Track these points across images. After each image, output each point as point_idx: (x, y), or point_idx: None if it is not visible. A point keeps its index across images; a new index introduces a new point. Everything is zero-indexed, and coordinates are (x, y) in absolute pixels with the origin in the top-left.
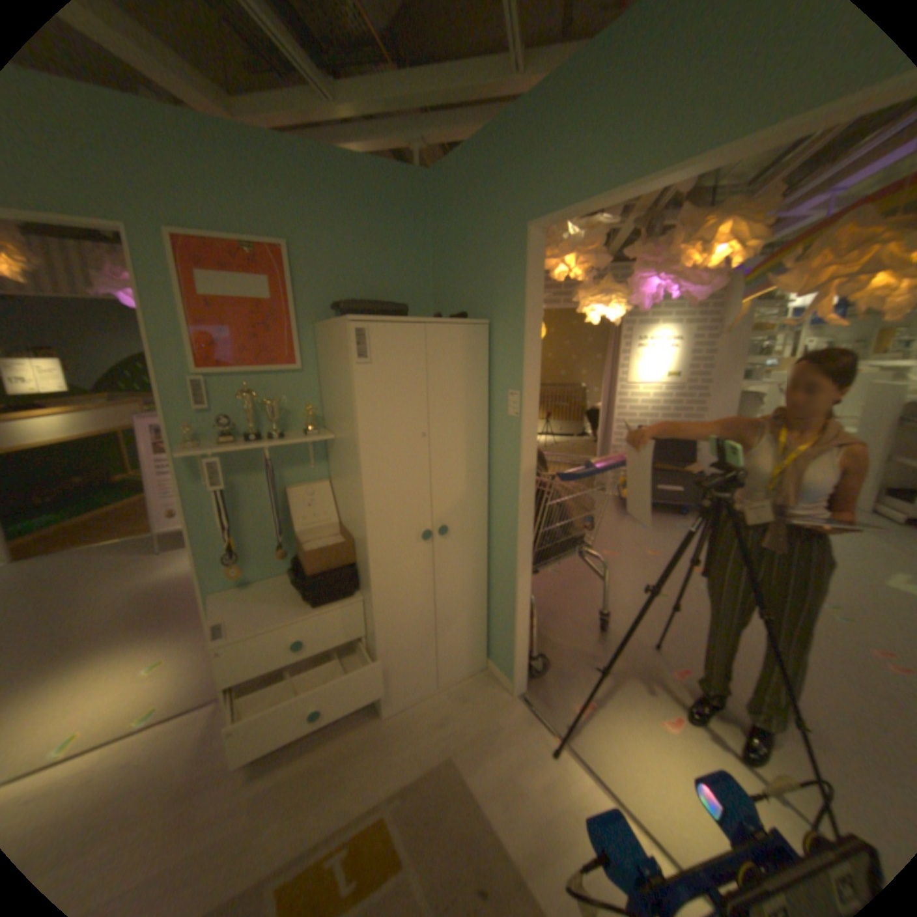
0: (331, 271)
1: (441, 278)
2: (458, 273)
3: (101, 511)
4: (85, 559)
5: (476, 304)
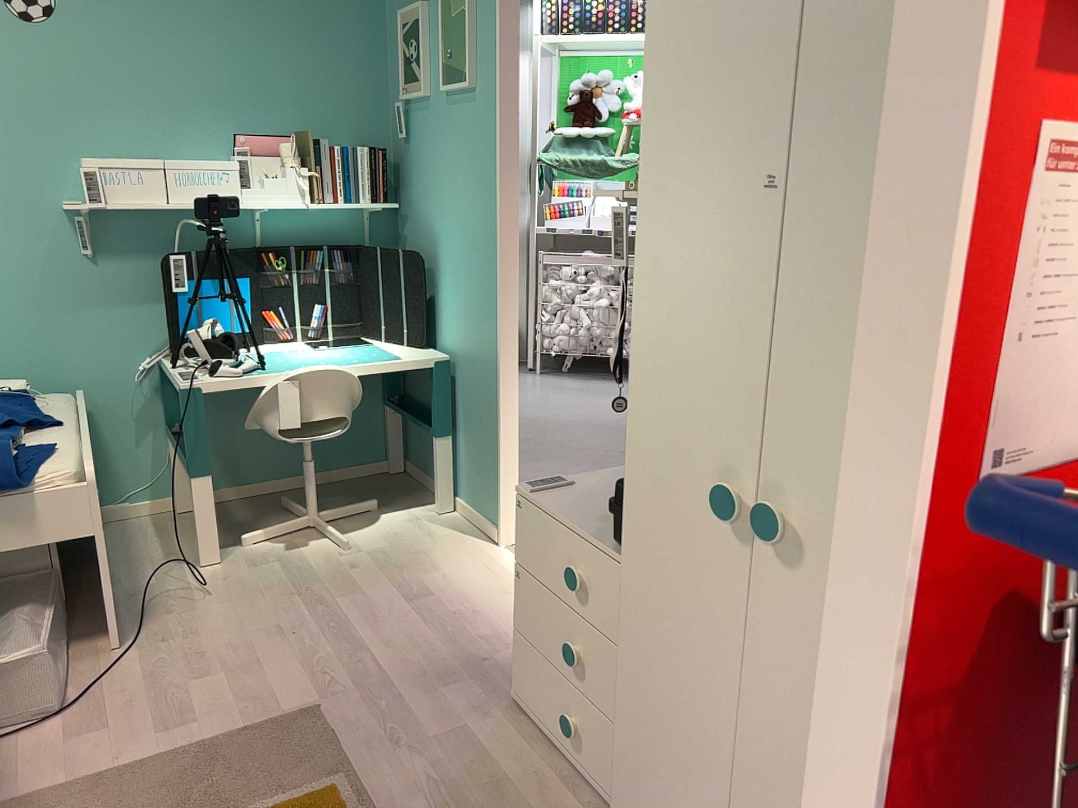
0: None
1: None
2: None
3: None
4: None
5: None
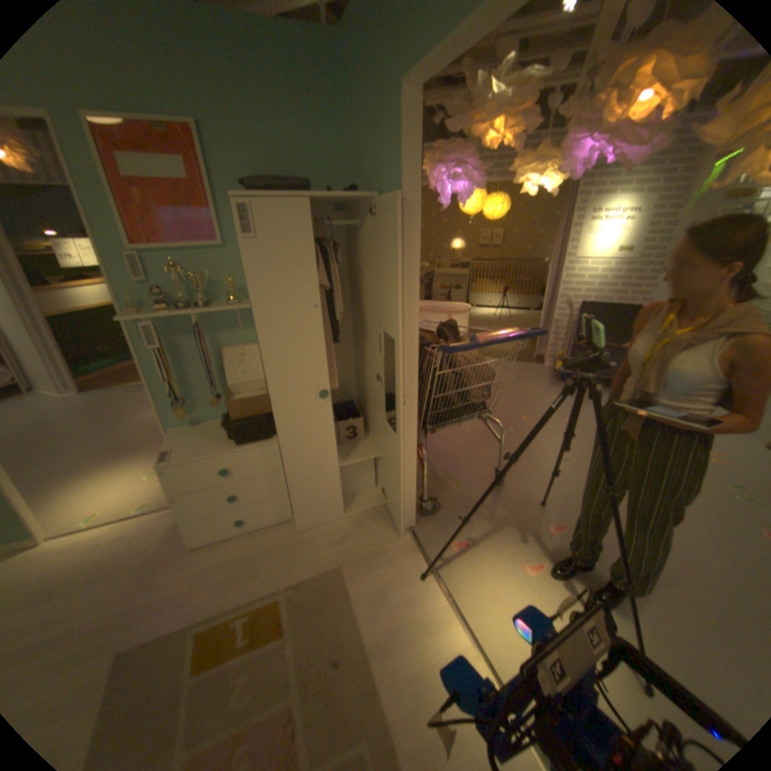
0: (241, 148)
1: (350, 150)
2: (359, 143)
3: None
4: (122, 394)
5: (371, 176)
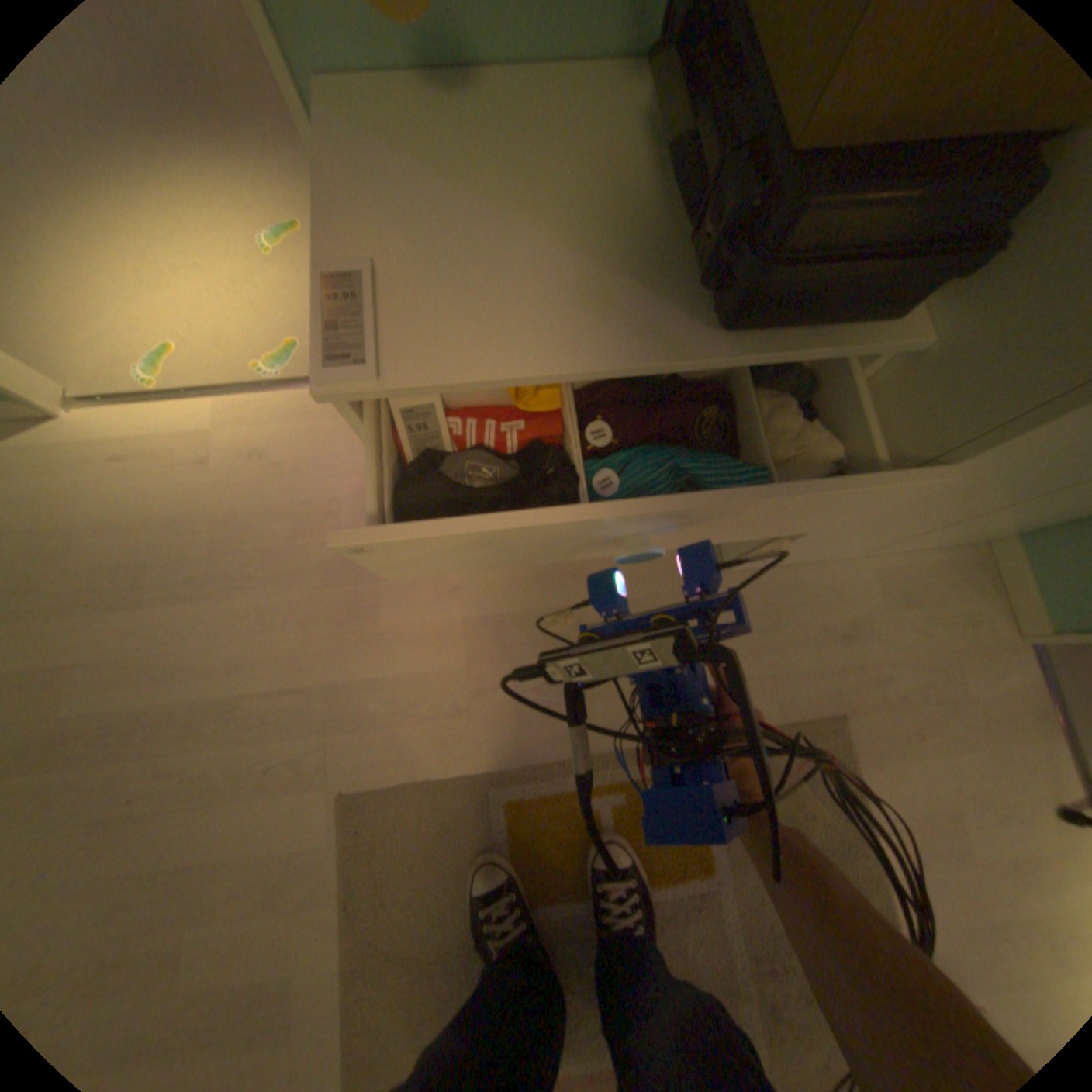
0: None
1: None
2: None
3: None
4: None
5: None
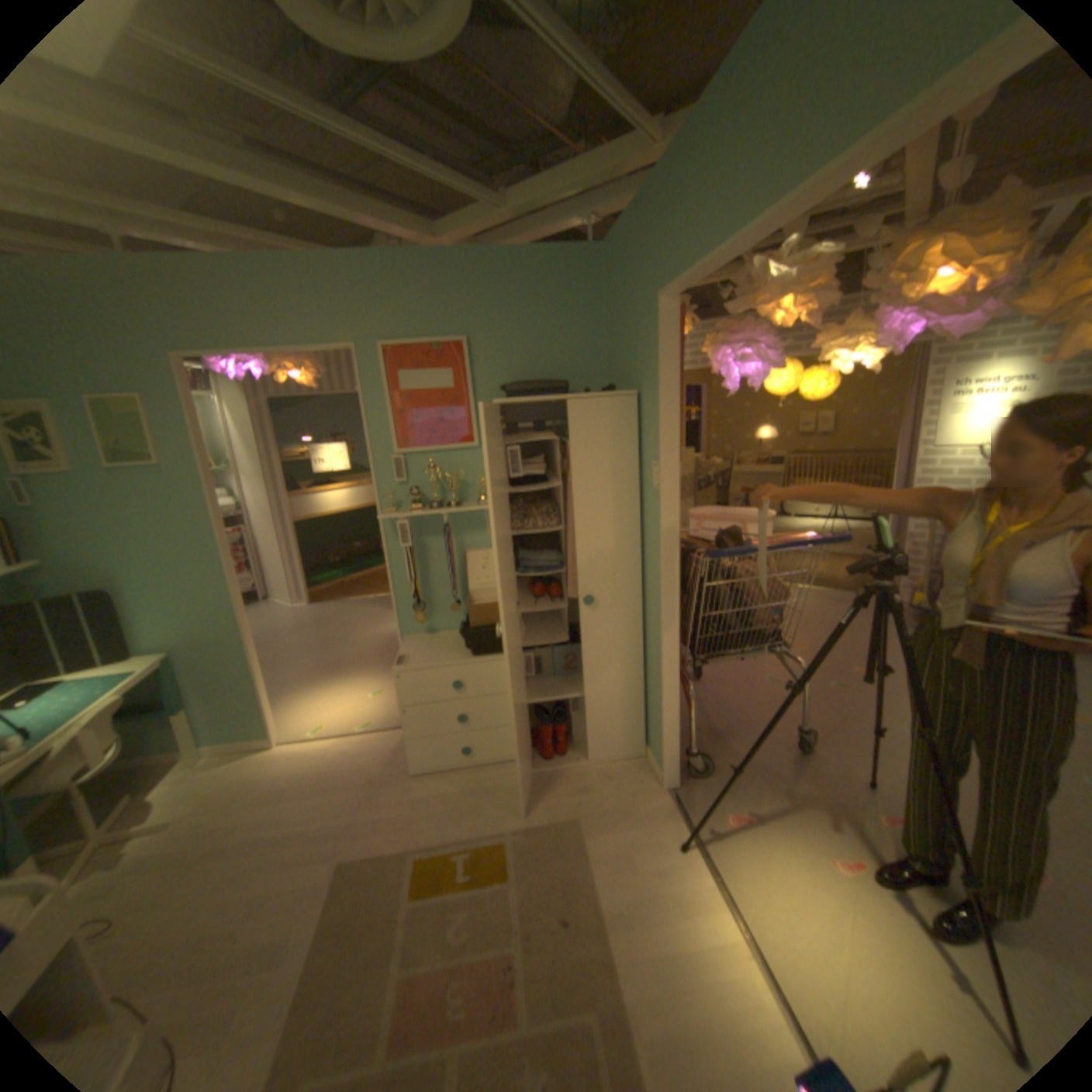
0: (504, 357)
1: (611, 348)
2: (620, 343)
3: (367, 570)
4: (350, 607)
5: (631, 374)
